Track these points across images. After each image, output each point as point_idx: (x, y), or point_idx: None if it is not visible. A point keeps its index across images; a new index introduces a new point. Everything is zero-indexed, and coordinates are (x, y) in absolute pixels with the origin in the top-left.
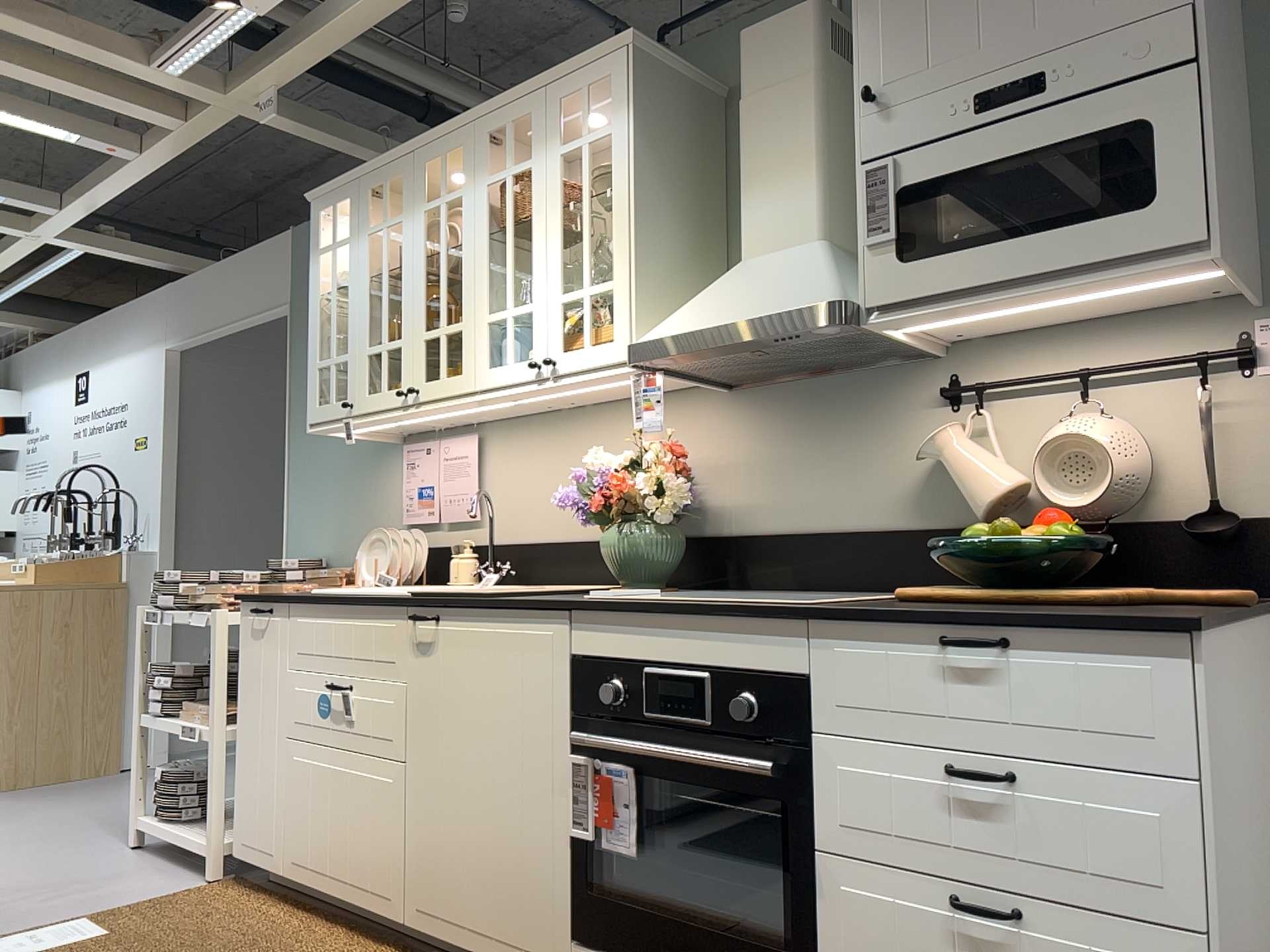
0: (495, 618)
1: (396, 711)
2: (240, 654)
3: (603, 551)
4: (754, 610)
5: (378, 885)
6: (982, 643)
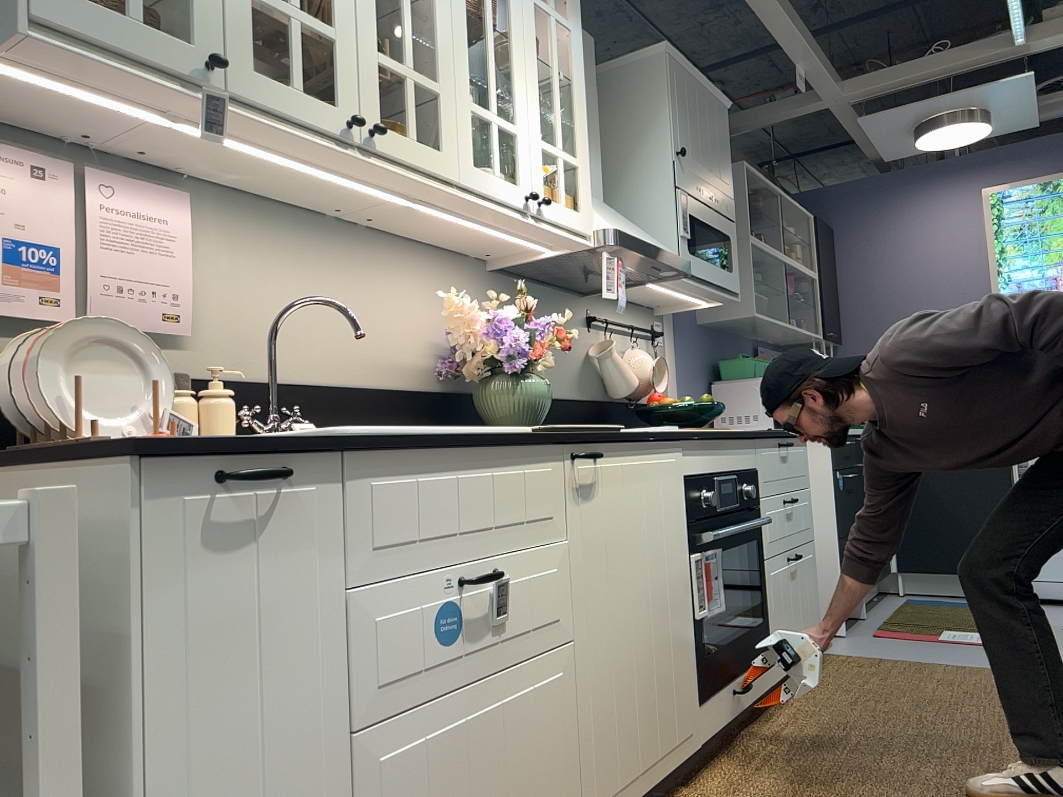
0: (642, 450)
1: (561, 579)
2: (130, 611)
3: (517, 398)
4: (750, 433)
5: None
6: (793, 444)
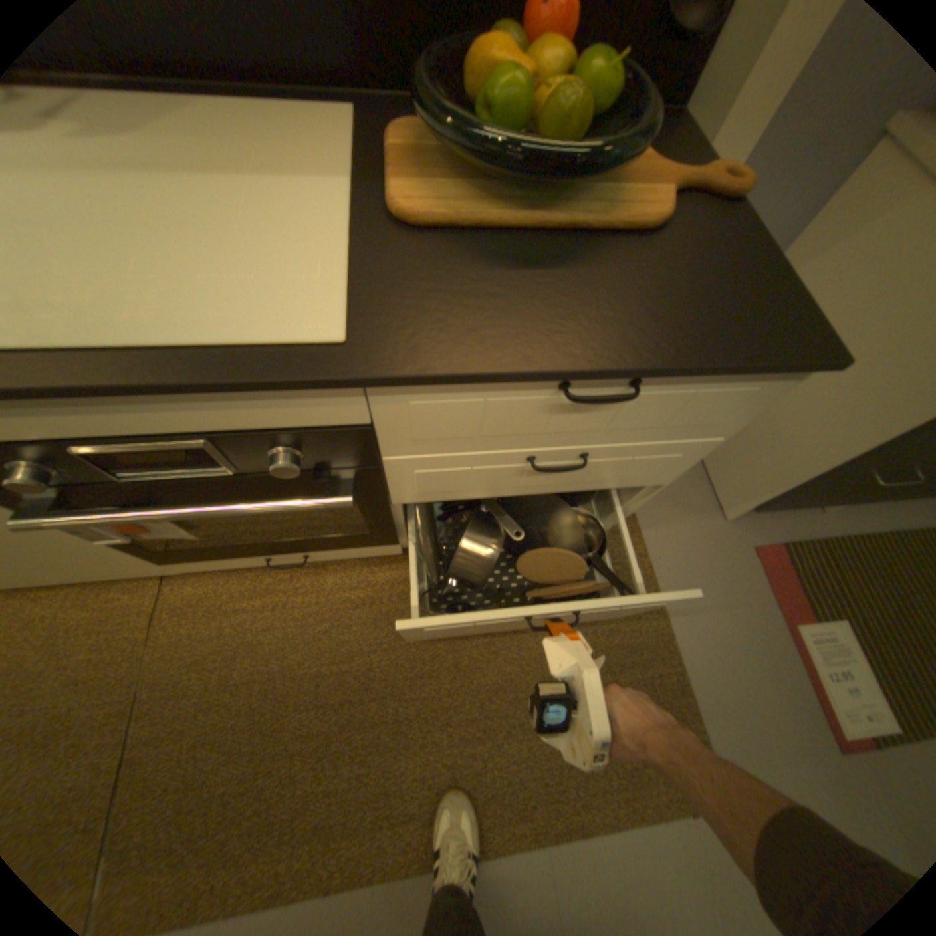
0: None
1: None
2: None
3: None
4: (257, 385)
5: None
6: (619, 396)
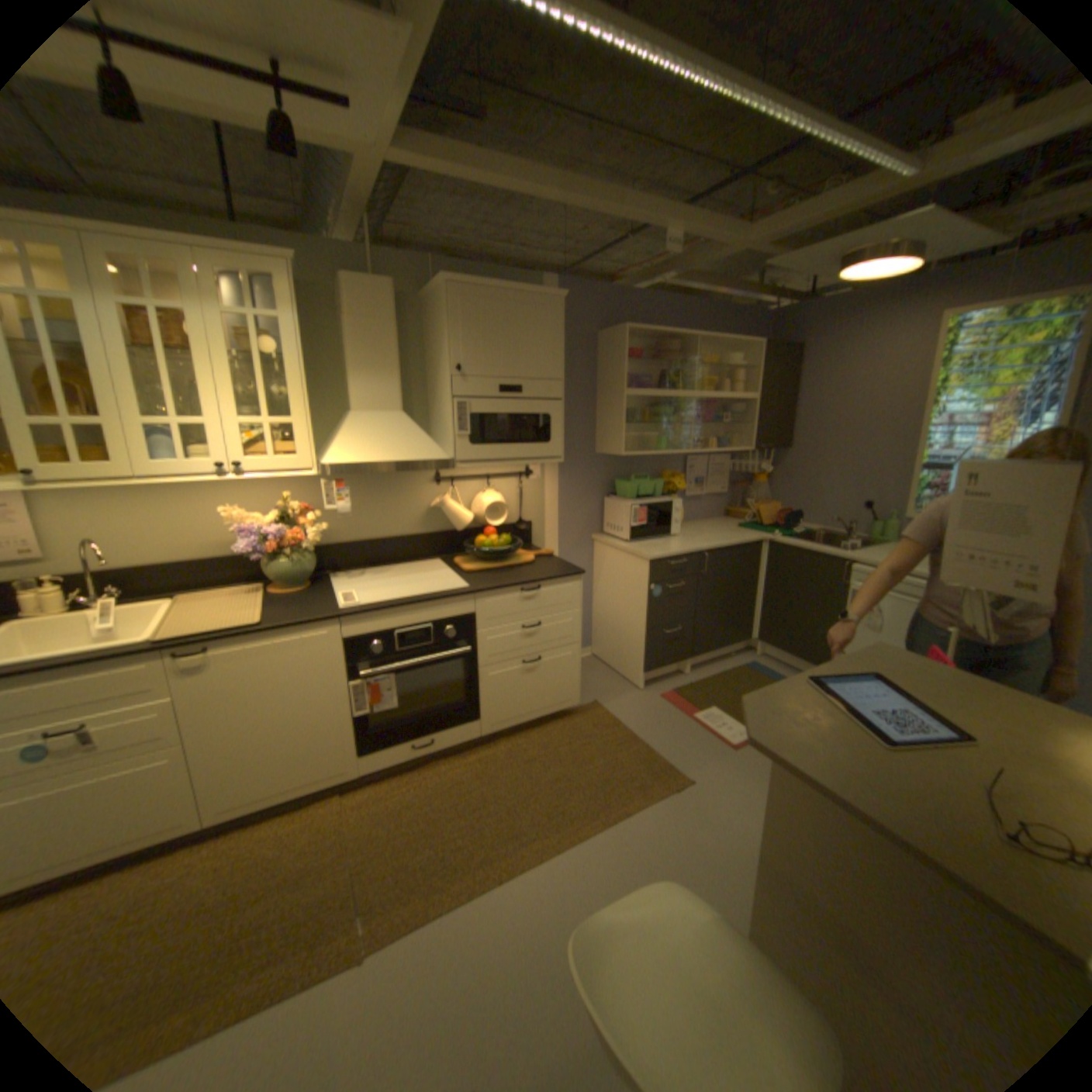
0: (274, 635)
1: (164, 718)
2: None
3: (271, 572)
4: (455, 595)
5: (166, 824)
6: (536, 589)
